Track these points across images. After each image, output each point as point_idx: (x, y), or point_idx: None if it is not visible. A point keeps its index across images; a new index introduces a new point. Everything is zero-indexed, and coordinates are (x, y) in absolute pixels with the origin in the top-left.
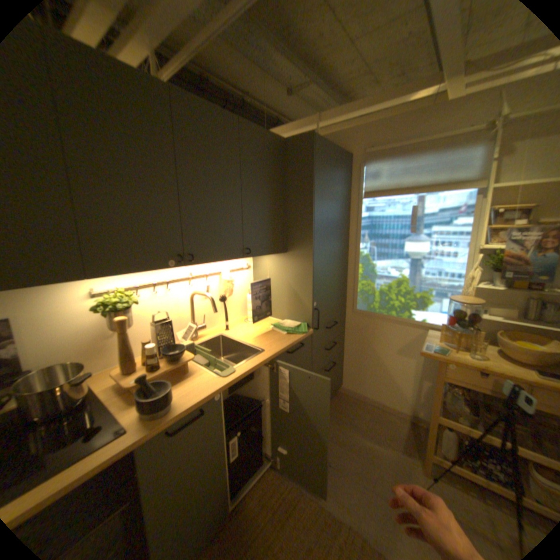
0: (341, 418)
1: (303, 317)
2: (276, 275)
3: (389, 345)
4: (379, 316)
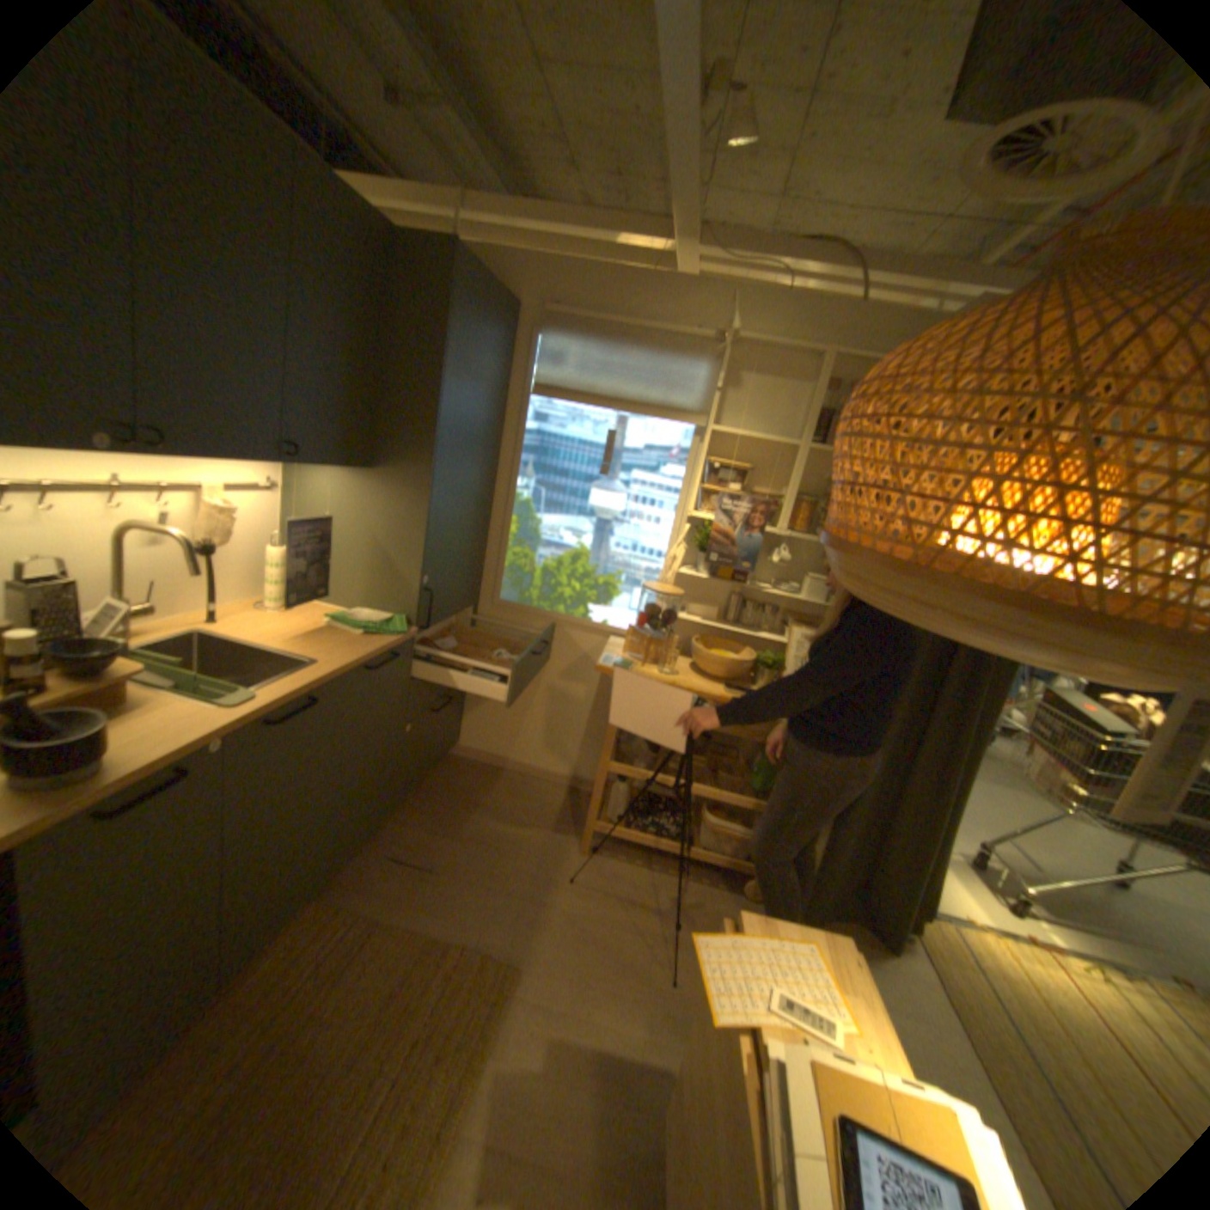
0: (455, 796)
1: (399, 604)
2: (345, 514)
3: (549, 664)
4: (537, 614)
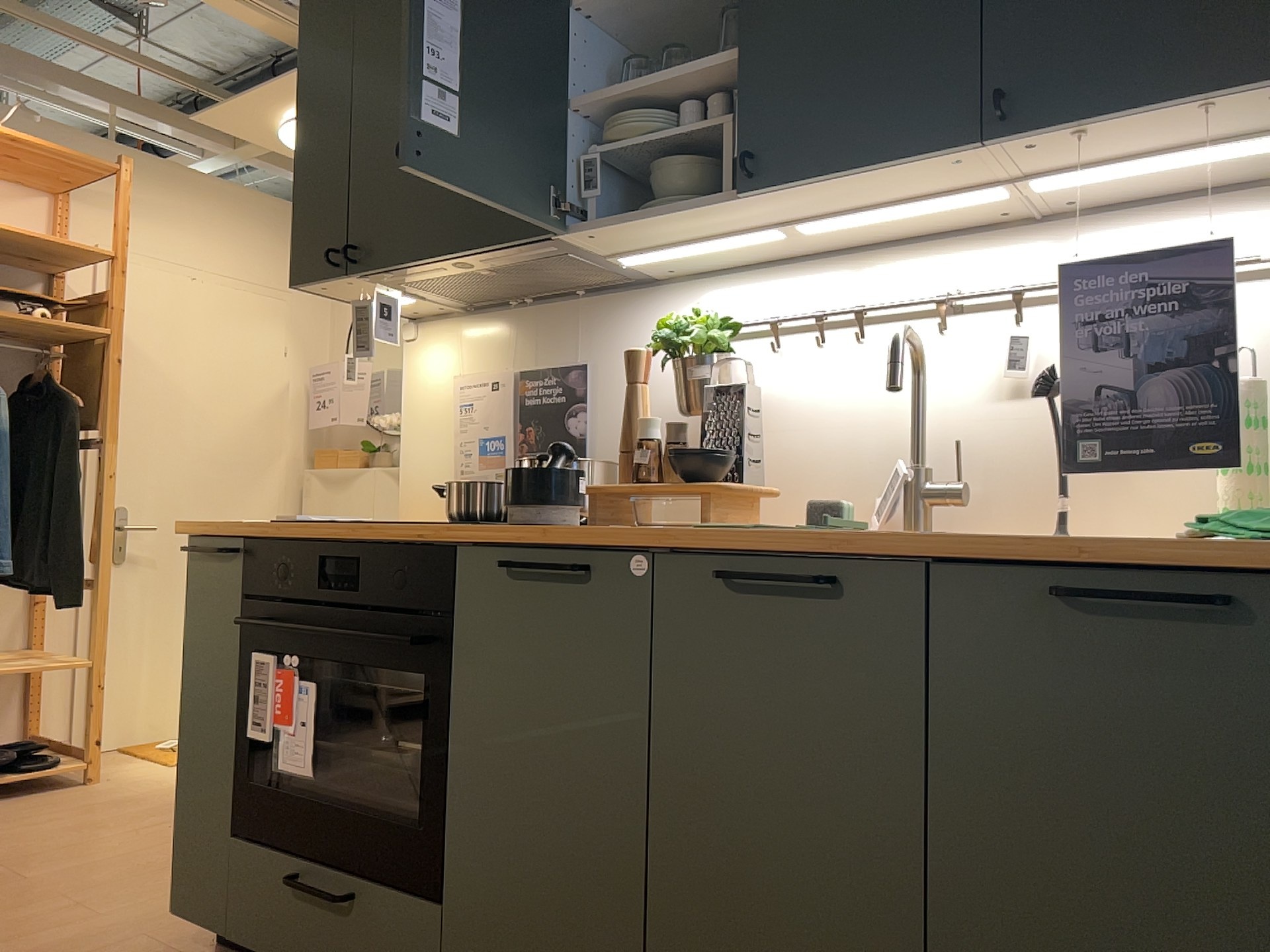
0: None
1: None
2: None
3: None
4: None
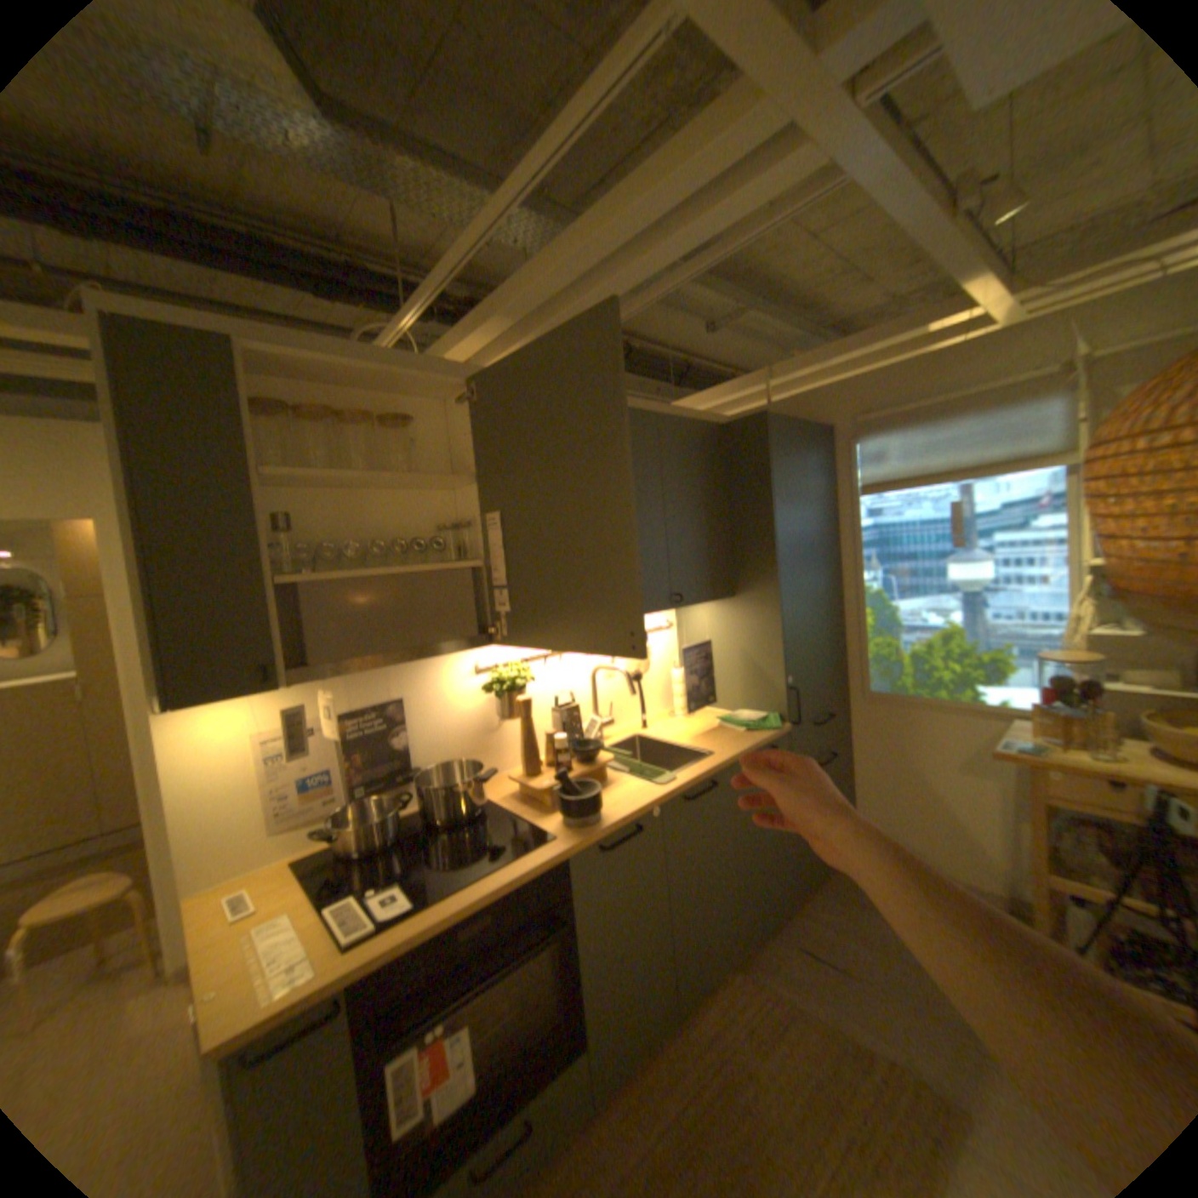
0: (861, 900)
1: (770, 704)
2: (718, 636)
3: (943, 757)
4: (914, 702)
